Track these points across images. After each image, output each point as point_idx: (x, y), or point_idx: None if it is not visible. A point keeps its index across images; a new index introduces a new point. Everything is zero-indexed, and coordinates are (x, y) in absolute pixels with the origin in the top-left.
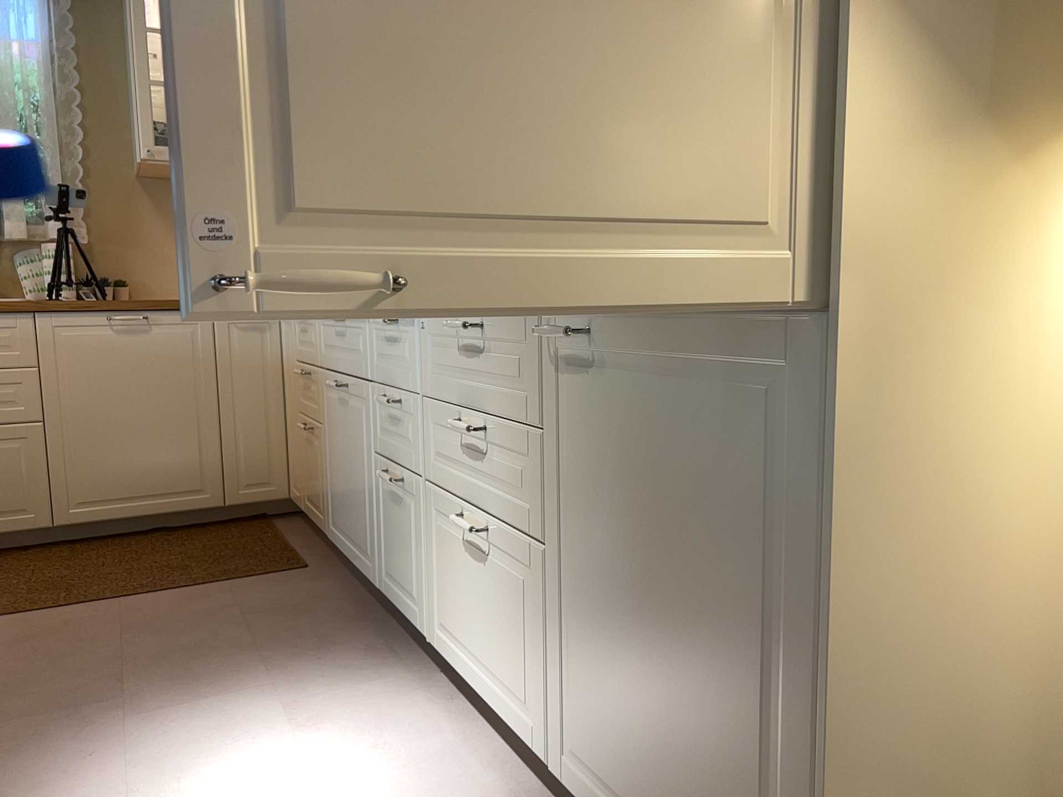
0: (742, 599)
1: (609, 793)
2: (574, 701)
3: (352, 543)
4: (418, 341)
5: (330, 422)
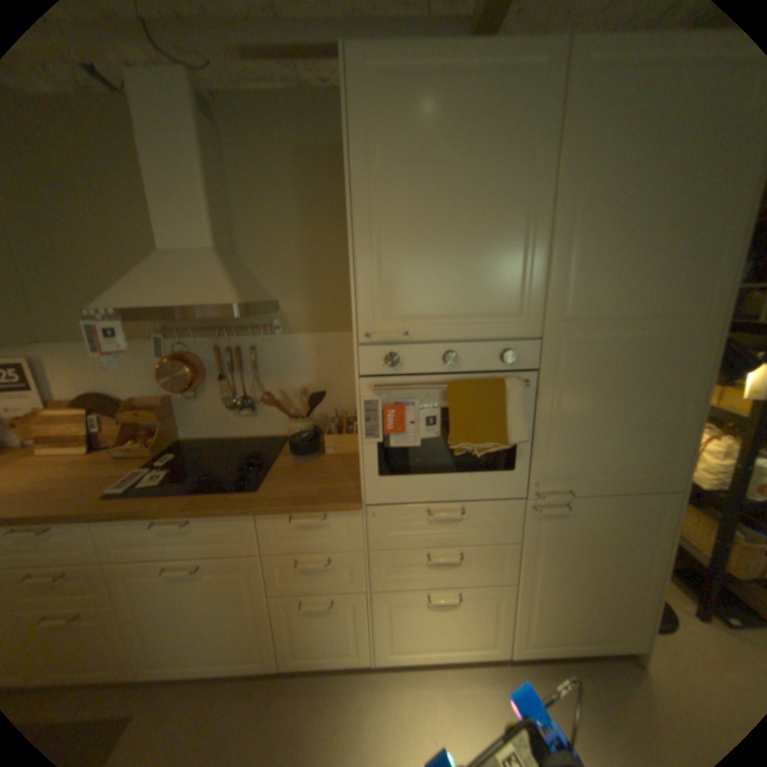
0: (633, 564)
1: (553, 644)
2: (531, 627)
3: (212, 662)
4: (361, 522)
5: (141, 598)
